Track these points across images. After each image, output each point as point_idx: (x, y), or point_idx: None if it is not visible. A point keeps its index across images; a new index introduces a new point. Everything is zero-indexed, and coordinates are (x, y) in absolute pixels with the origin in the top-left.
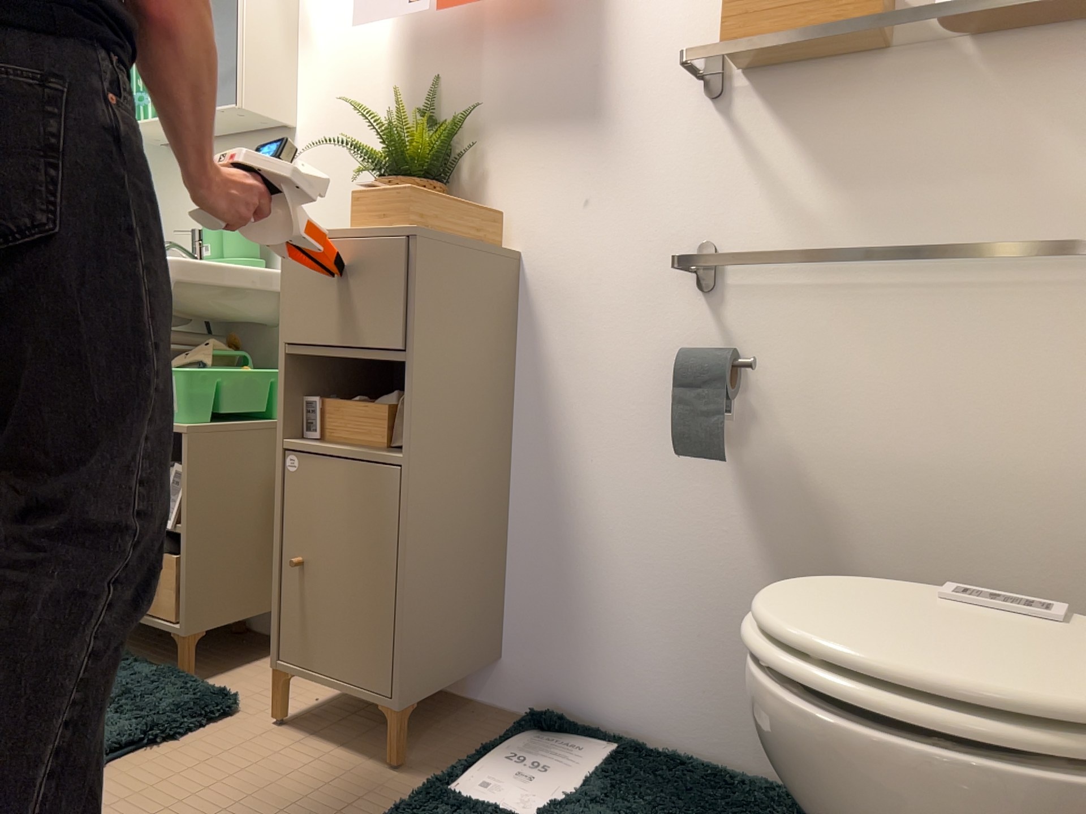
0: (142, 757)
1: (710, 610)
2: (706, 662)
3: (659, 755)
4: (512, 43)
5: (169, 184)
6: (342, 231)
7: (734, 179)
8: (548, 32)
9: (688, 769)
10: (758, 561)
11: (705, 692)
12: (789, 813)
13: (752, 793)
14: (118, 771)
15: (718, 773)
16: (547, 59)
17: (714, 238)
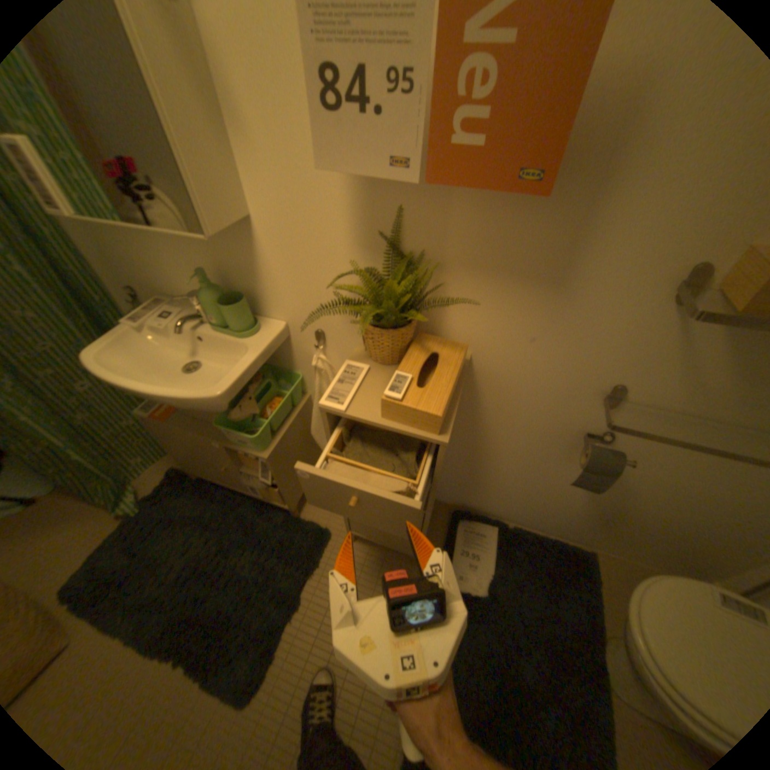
0: (312, 587)
1: (551, 500)
2: (543, 510)
3: (517, 534)
4: (490, 193)
5: (132, 231)
6: (378, 420)
7: (666, 355)
8: (533, 194)
9: (532, 544)
10: (584, 495)
11: (539, 516)
12: (576, 567)
13: (559, 555)
14: (309, 601)
15: (543, 543)
16: (525, 220)
17: (629, 383)
